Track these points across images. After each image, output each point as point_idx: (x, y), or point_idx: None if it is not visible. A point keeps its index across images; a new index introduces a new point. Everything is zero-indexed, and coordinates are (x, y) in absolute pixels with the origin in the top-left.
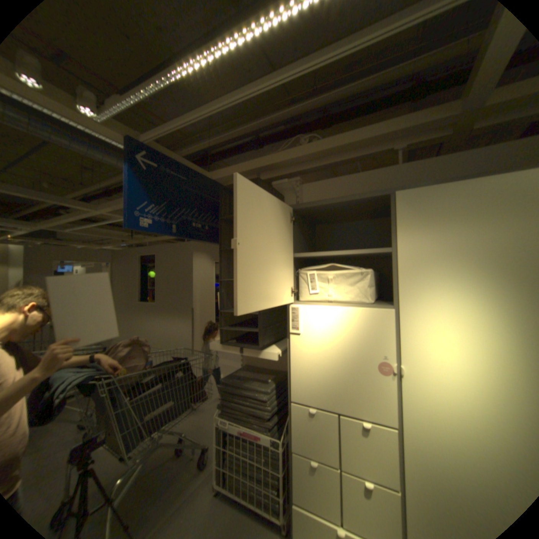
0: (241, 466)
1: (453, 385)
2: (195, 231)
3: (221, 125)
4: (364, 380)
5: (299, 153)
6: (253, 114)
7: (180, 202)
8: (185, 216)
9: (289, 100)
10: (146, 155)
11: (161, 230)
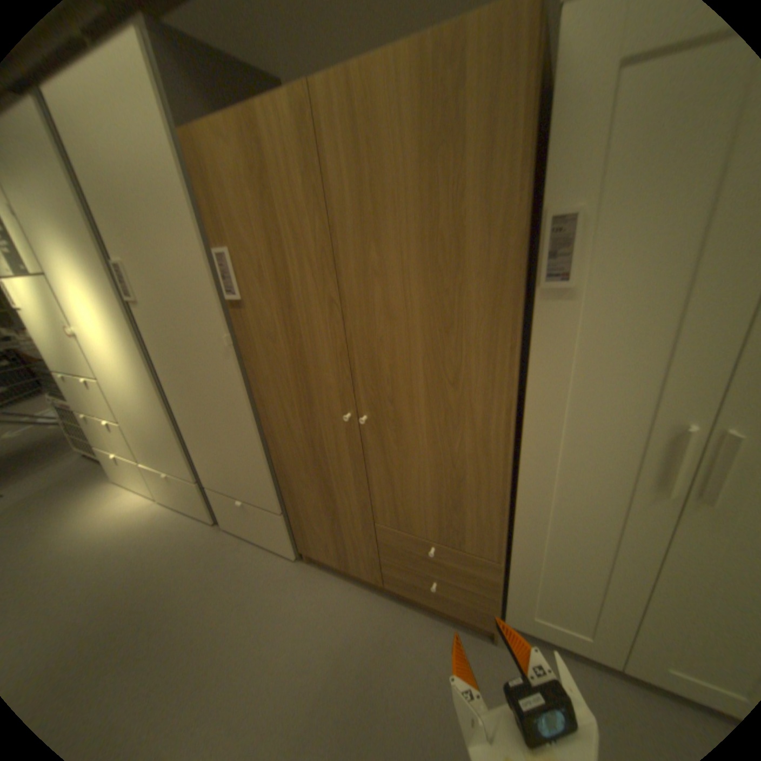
0: (76, 429)
1: (93, 338)
2: None
3: None
4: (64, 343)
5: None
6: None
7: None
8: None
9: None
10: None
11: None
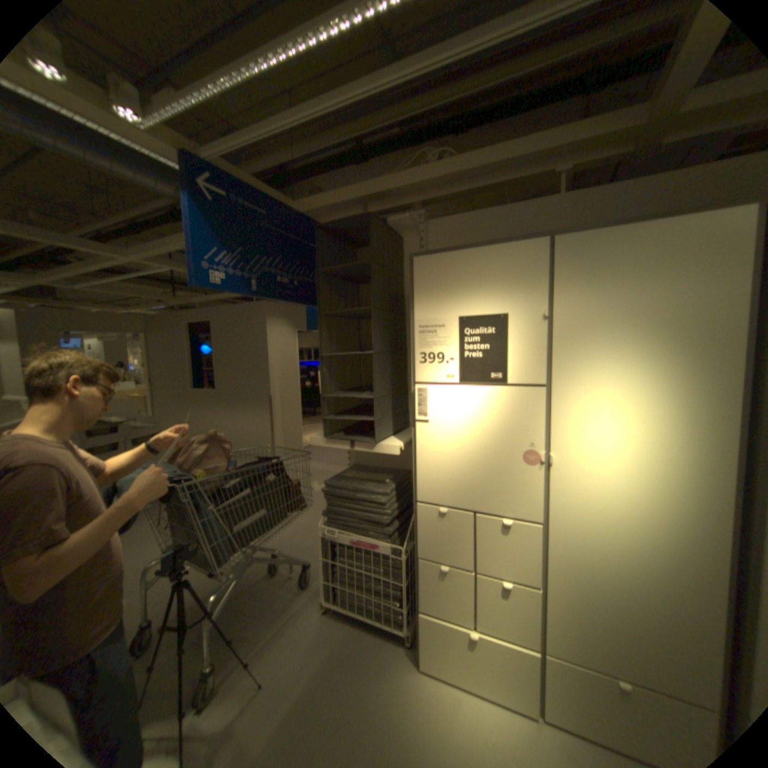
0: (356, 578)
1: (608, 472)
2: (281, 288)
3: (306, 125)
4: (505, 471)
5: (425, 175)
6: (356, 110)
7: (259, 248)
8: (267, 268)
9: (409, 89)
10: (210, 178)
11: (237, 288)
